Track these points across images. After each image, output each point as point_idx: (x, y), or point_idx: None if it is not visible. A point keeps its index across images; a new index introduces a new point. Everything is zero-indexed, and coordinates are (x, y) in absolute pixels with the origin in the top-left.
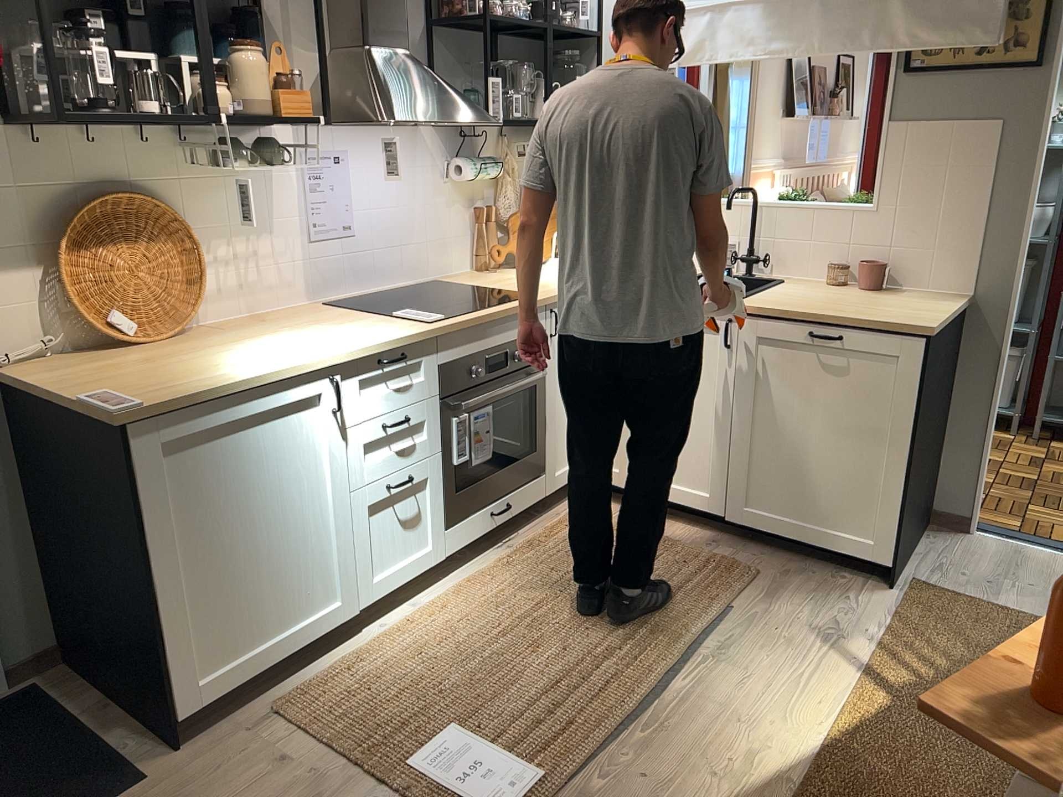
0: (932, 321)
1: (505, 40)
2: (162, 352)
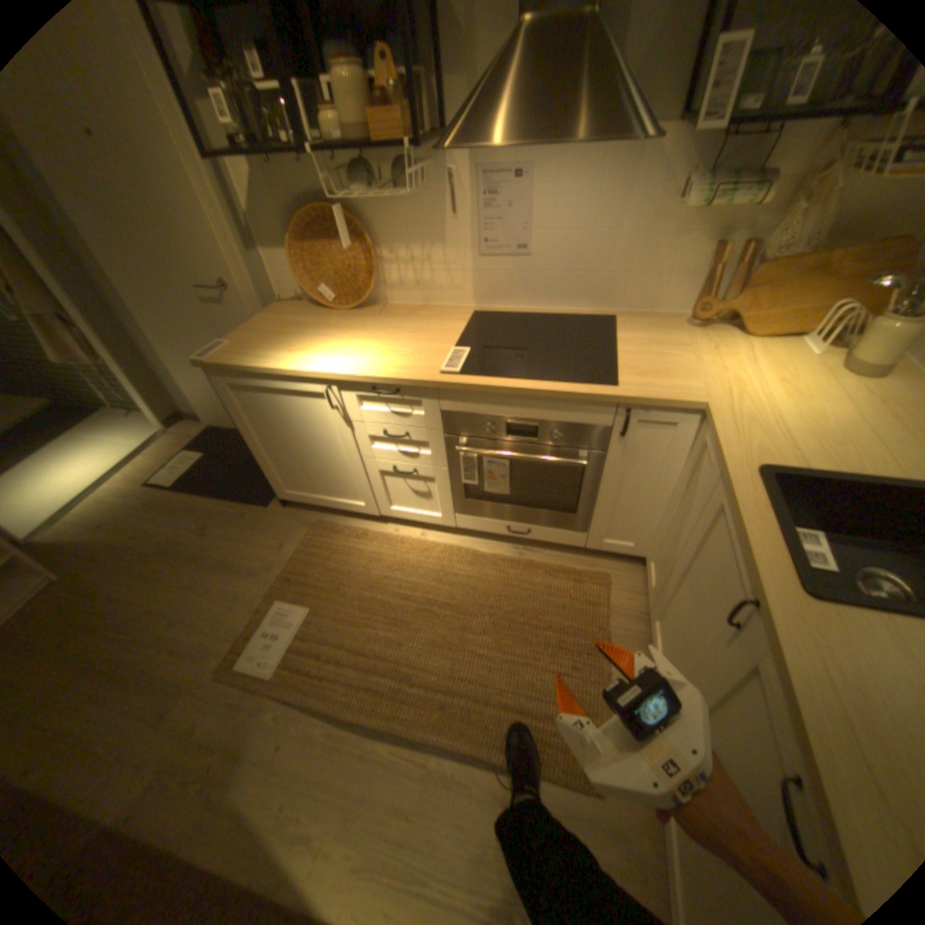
0: None
1: None
2: (322, 319)
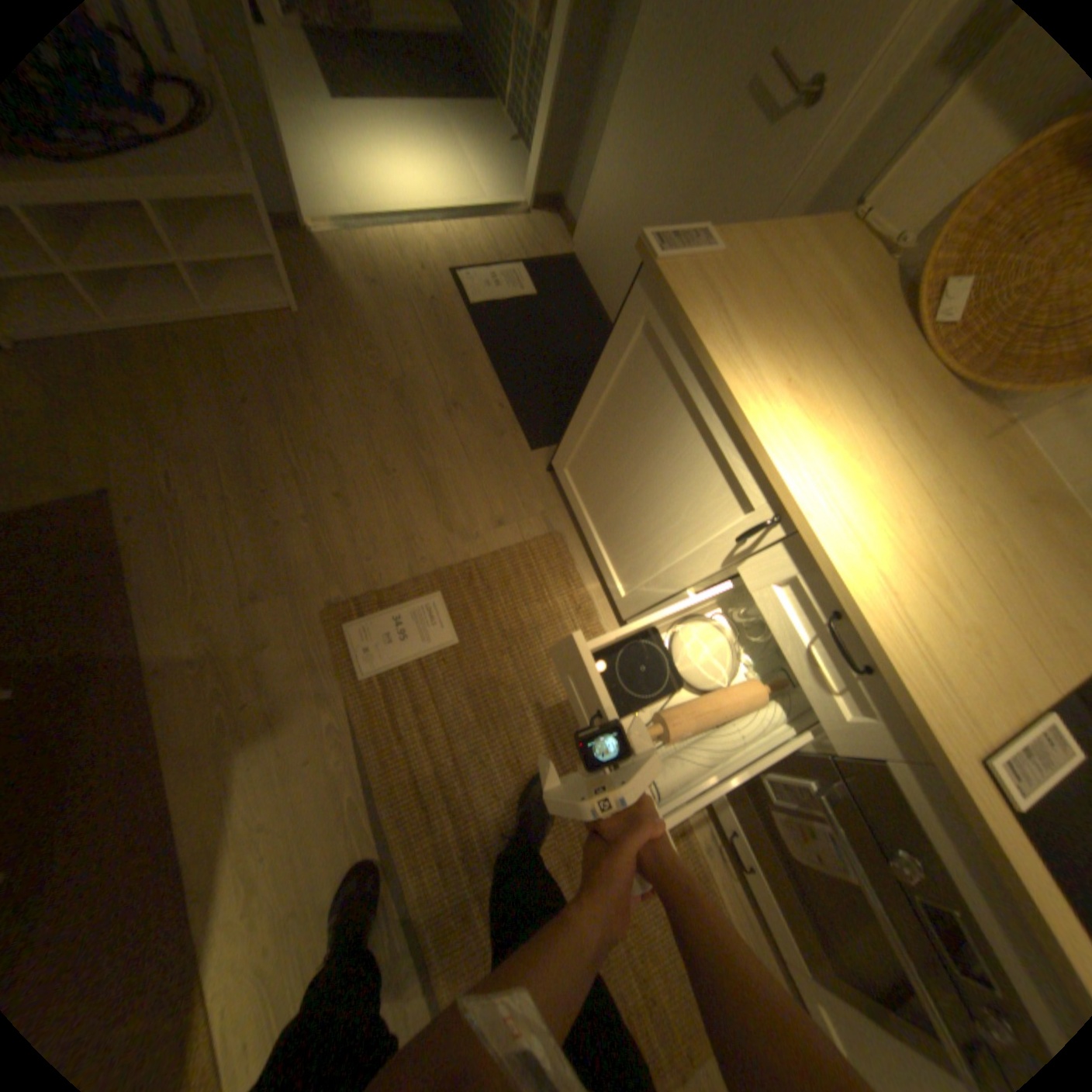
0: None
1: None
2: (890, 346)
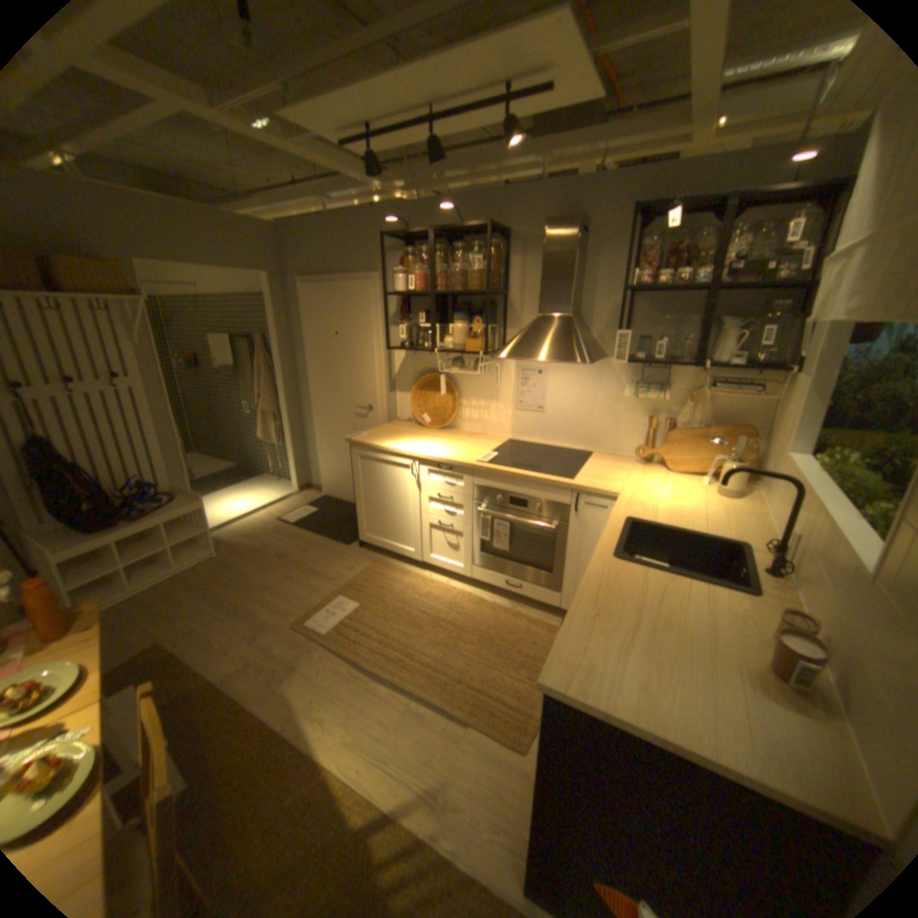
0: (574, 689)
1: (730, 293)
2: (419, 431)
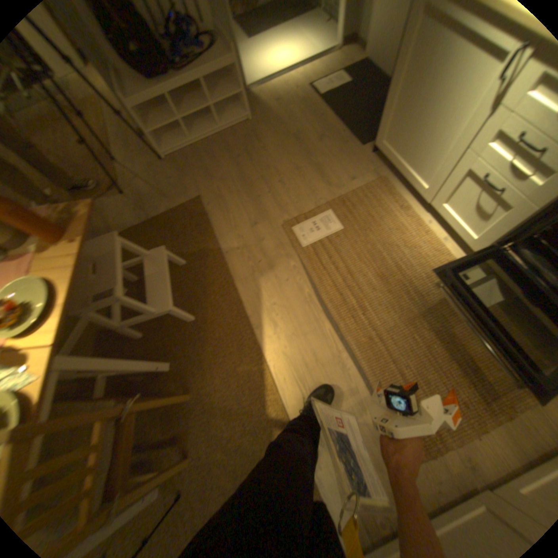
0: None
1: None
2: None
